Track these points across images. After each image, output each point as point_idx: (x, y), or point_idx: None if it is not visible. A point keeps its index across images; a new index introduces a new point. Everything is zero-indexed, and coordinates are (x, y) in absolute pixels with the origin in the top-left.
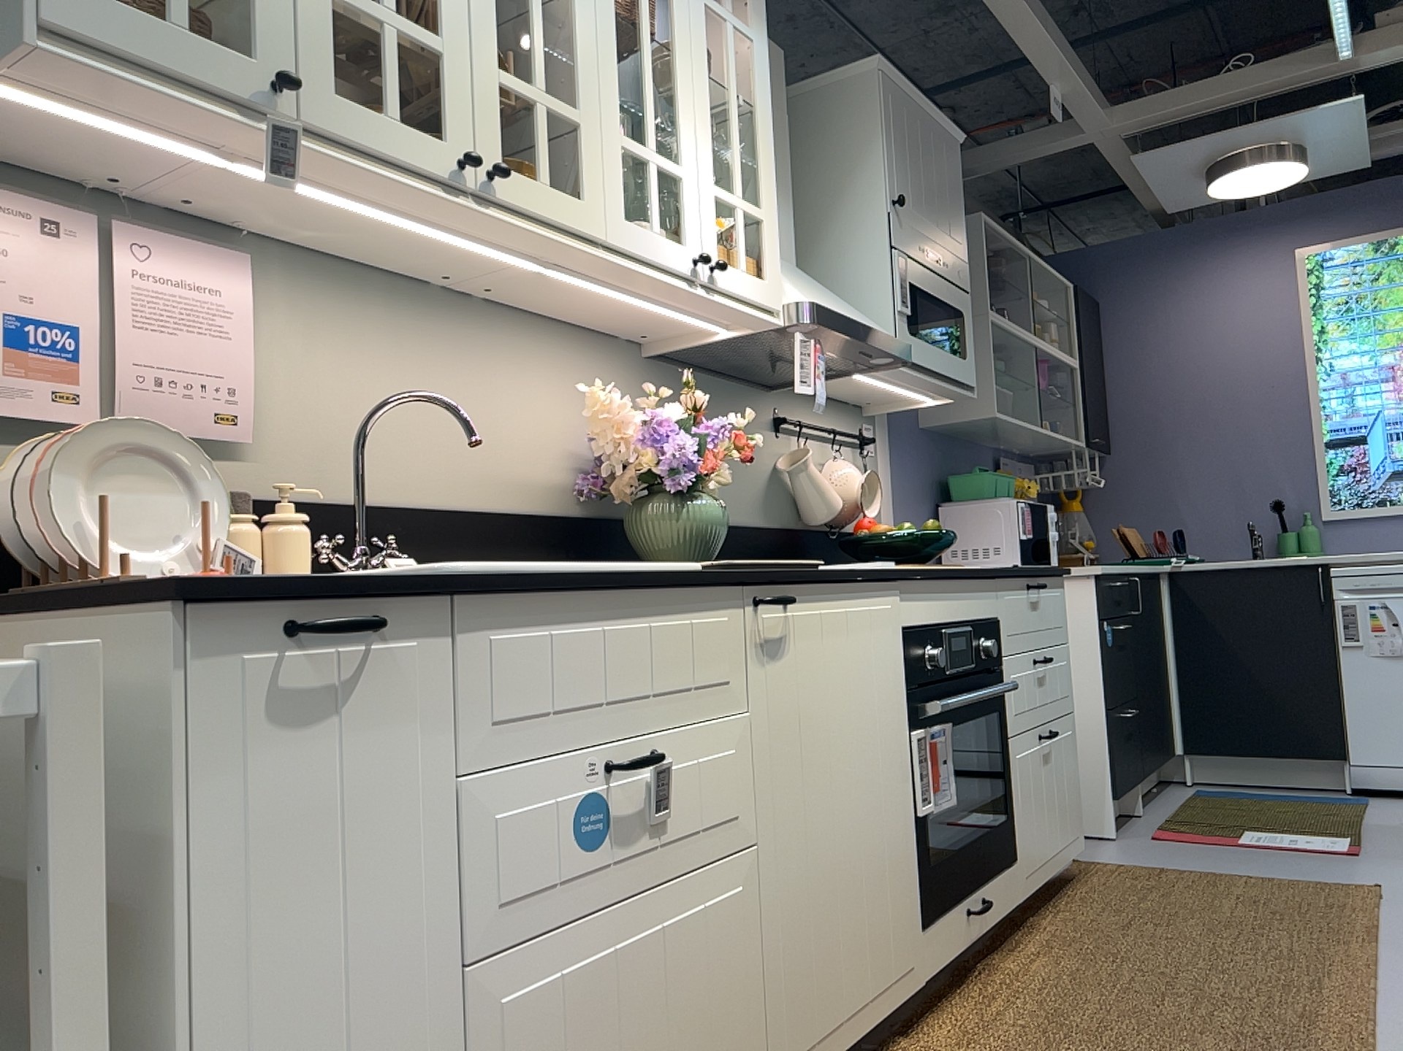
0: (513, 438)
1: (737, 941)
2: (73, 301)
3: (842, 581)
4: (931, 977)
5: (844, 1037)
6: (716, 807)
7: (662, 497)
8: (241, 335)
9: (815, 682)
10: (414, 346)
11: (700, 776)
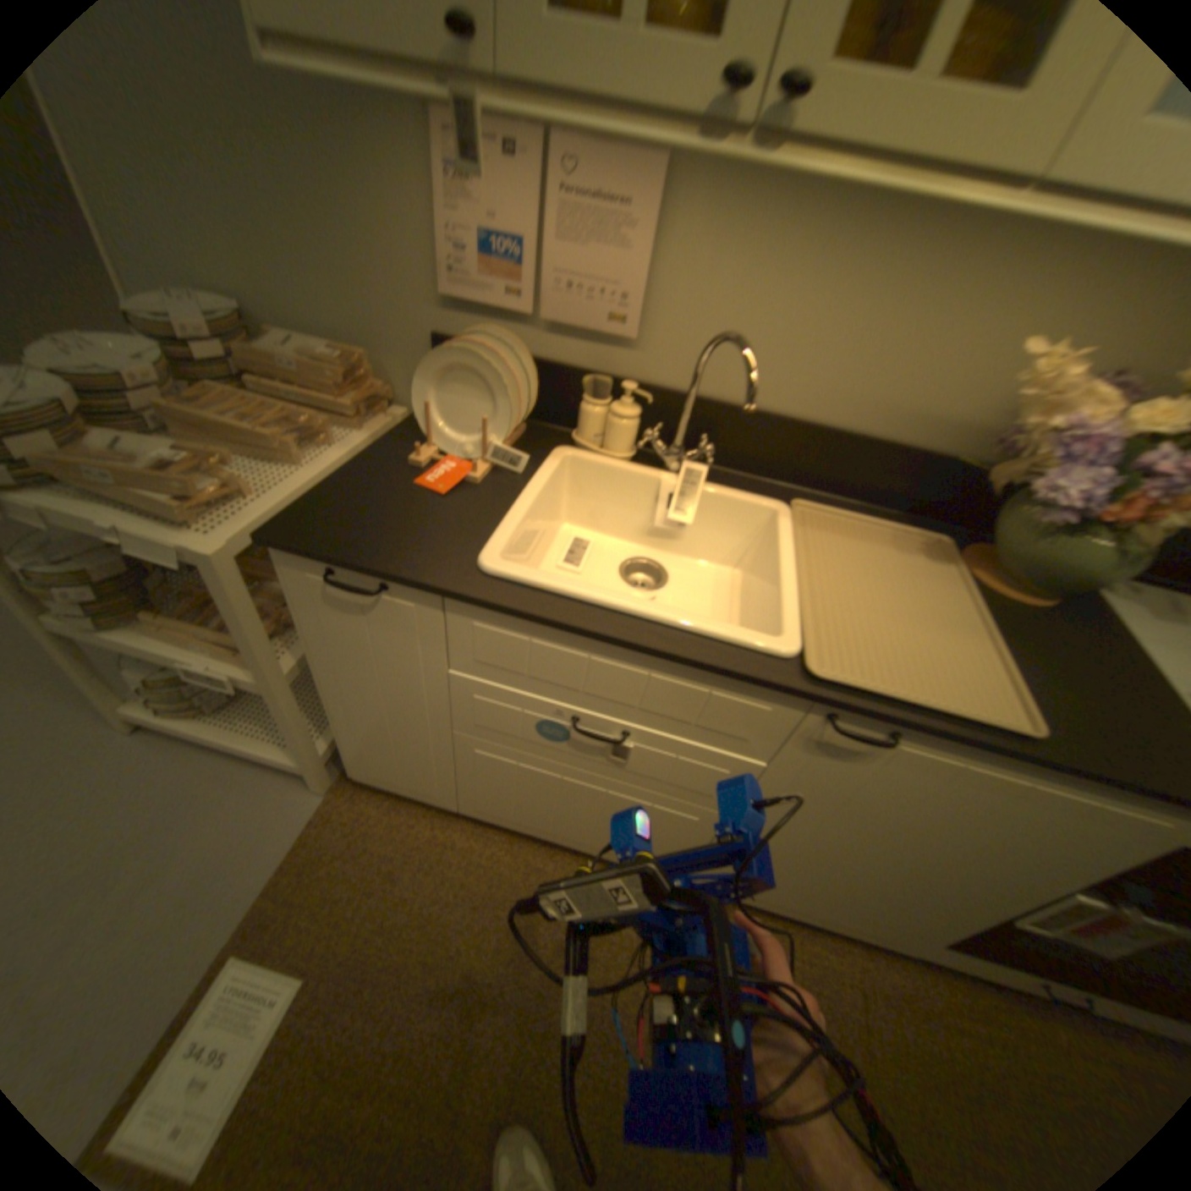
0: (940, 366)
1: (683, 832)
2: (521, 213)
3: (1047, 768)
4: (937, 965)
5: (783, 913)
6: (692, 784)
7: (1046, 507)
8: (645, 240)
9: (903, 797)
10: (850, 247)
11: (681, 765)
